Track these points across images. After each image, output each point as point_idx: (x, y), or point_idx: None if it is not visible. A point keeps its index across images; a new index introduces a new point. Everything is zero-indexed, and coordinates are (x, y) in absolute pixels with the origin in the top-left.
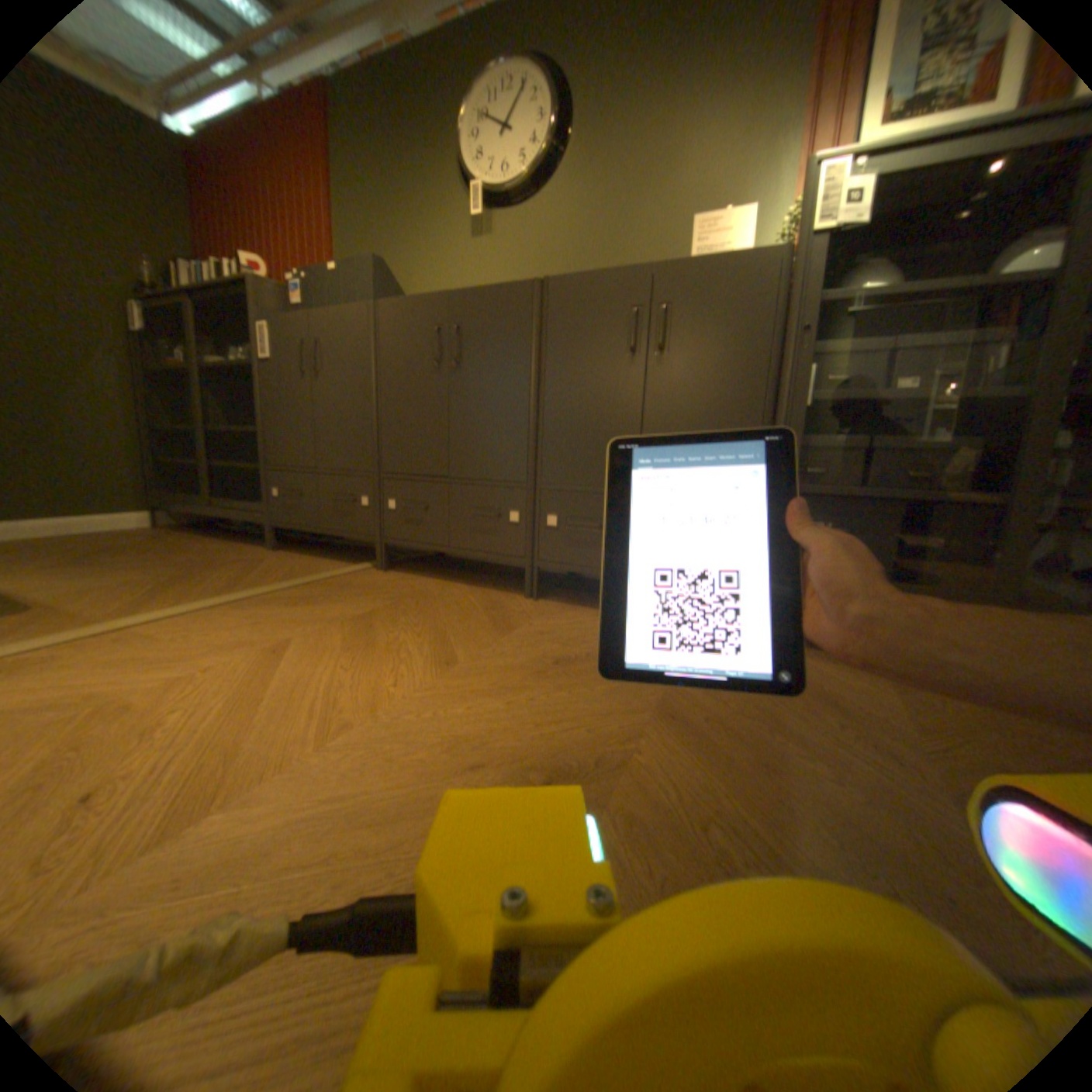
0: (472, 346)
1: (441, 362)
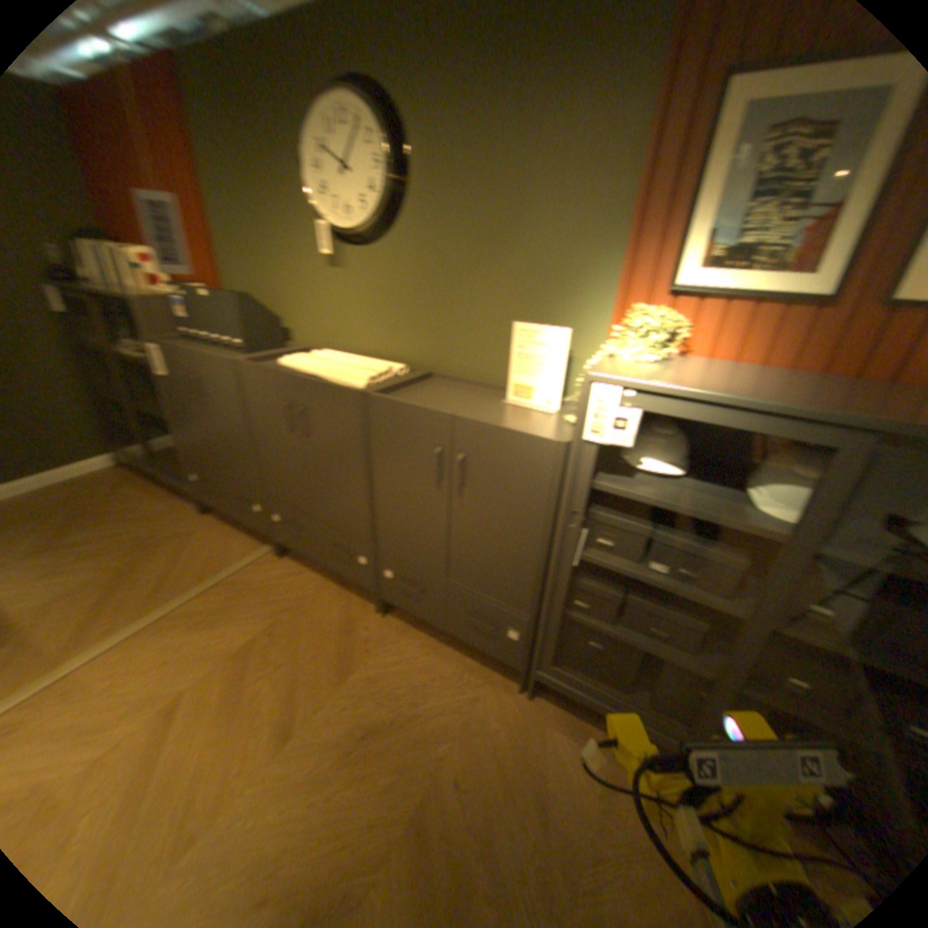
0: (313, 428)
1: (291, 431)
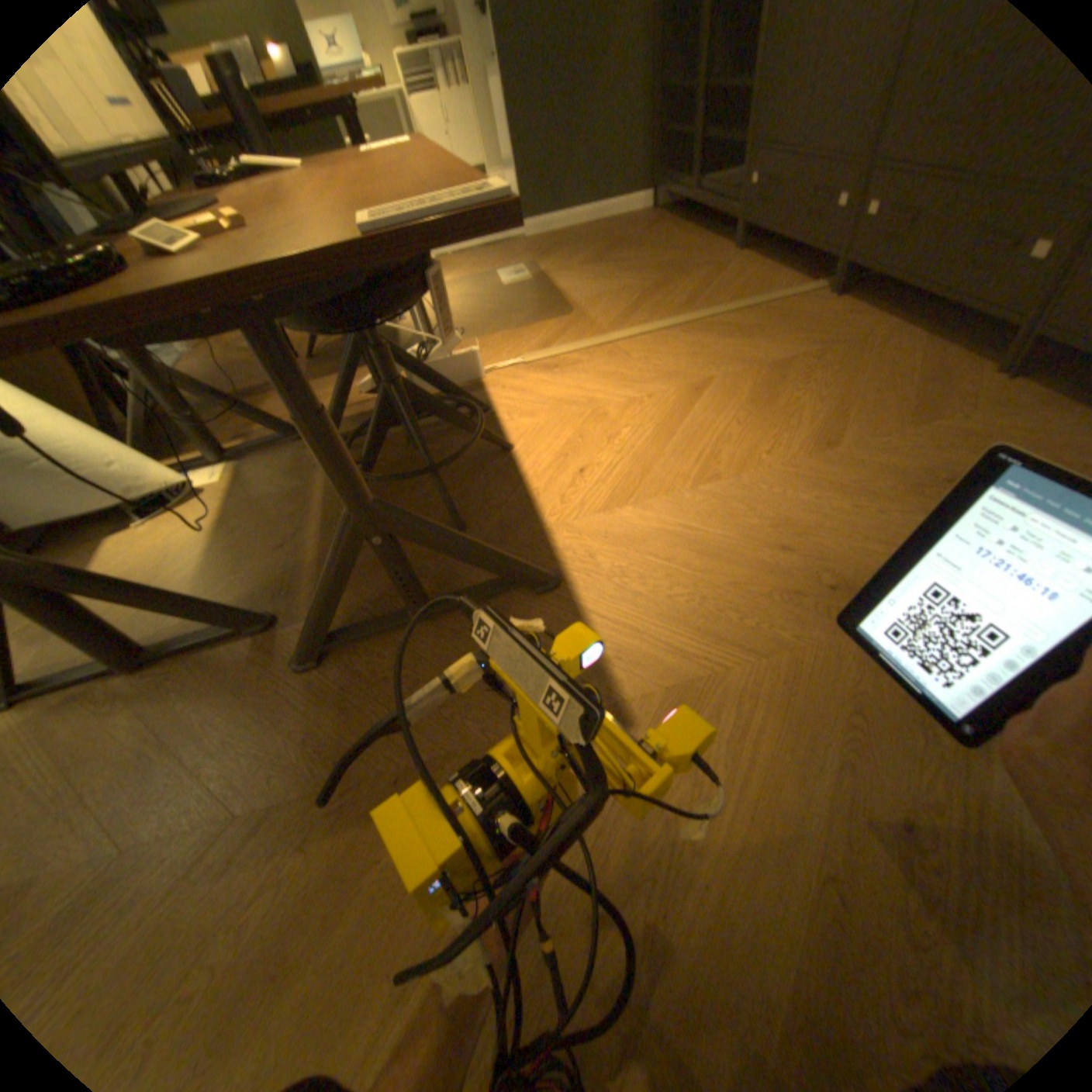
0: None
1: None
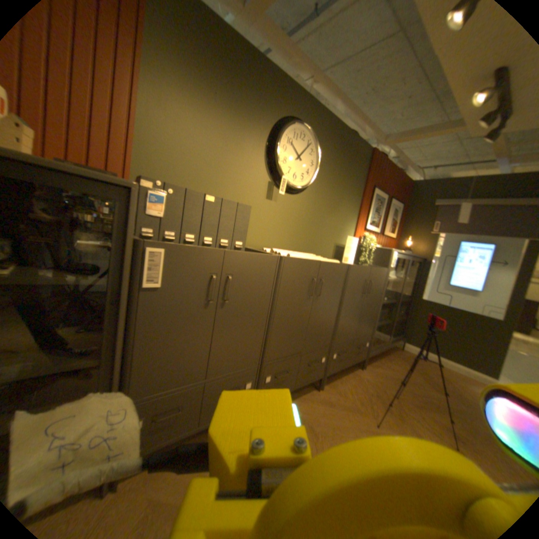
0: (323, 288)
1: (309, 295)
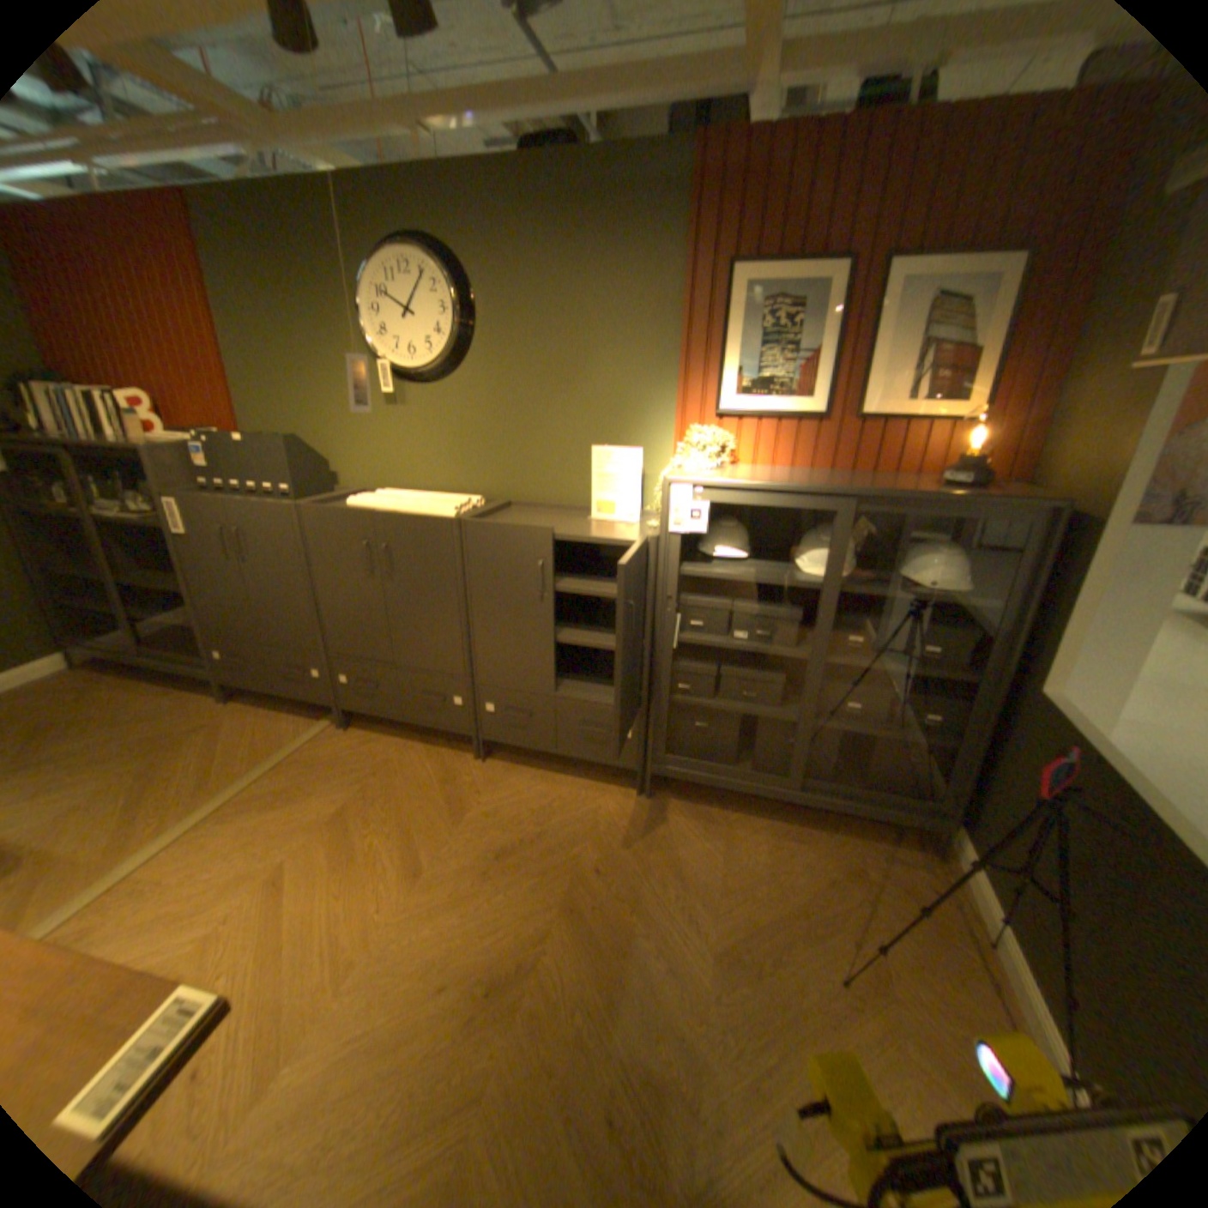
0: (402, 564)
1: (373, 572)
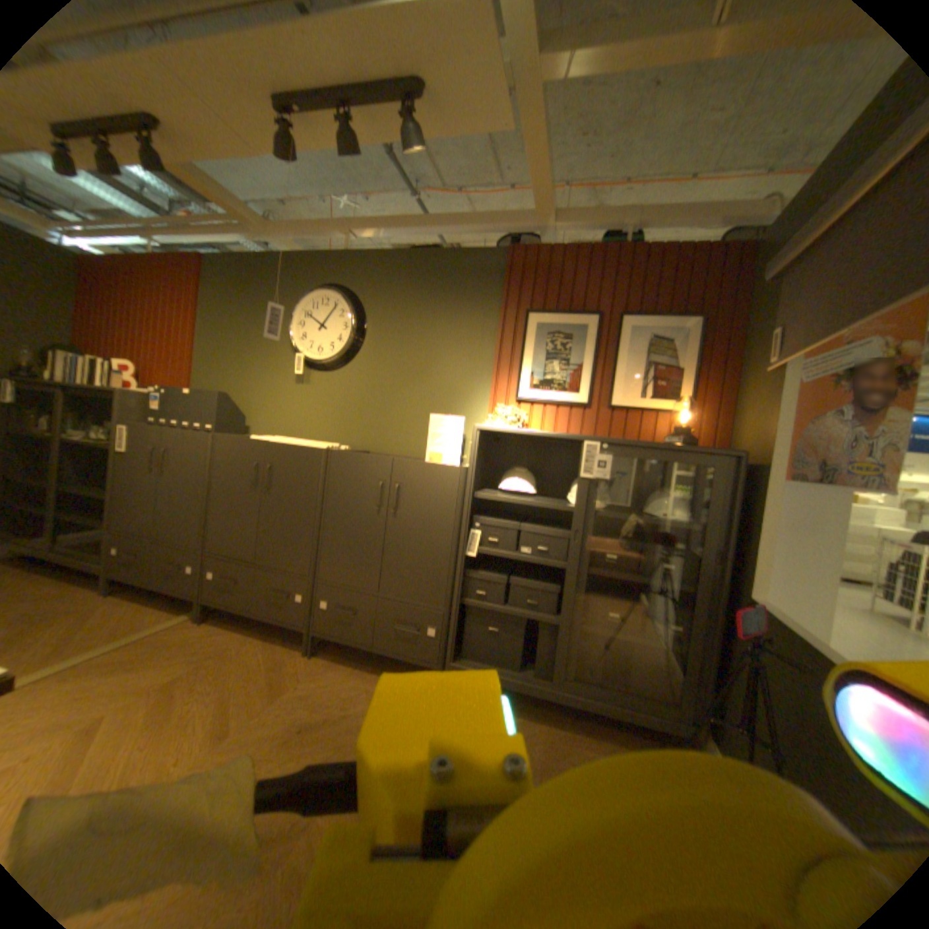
0: (279, 479)
1: (256, 484)
